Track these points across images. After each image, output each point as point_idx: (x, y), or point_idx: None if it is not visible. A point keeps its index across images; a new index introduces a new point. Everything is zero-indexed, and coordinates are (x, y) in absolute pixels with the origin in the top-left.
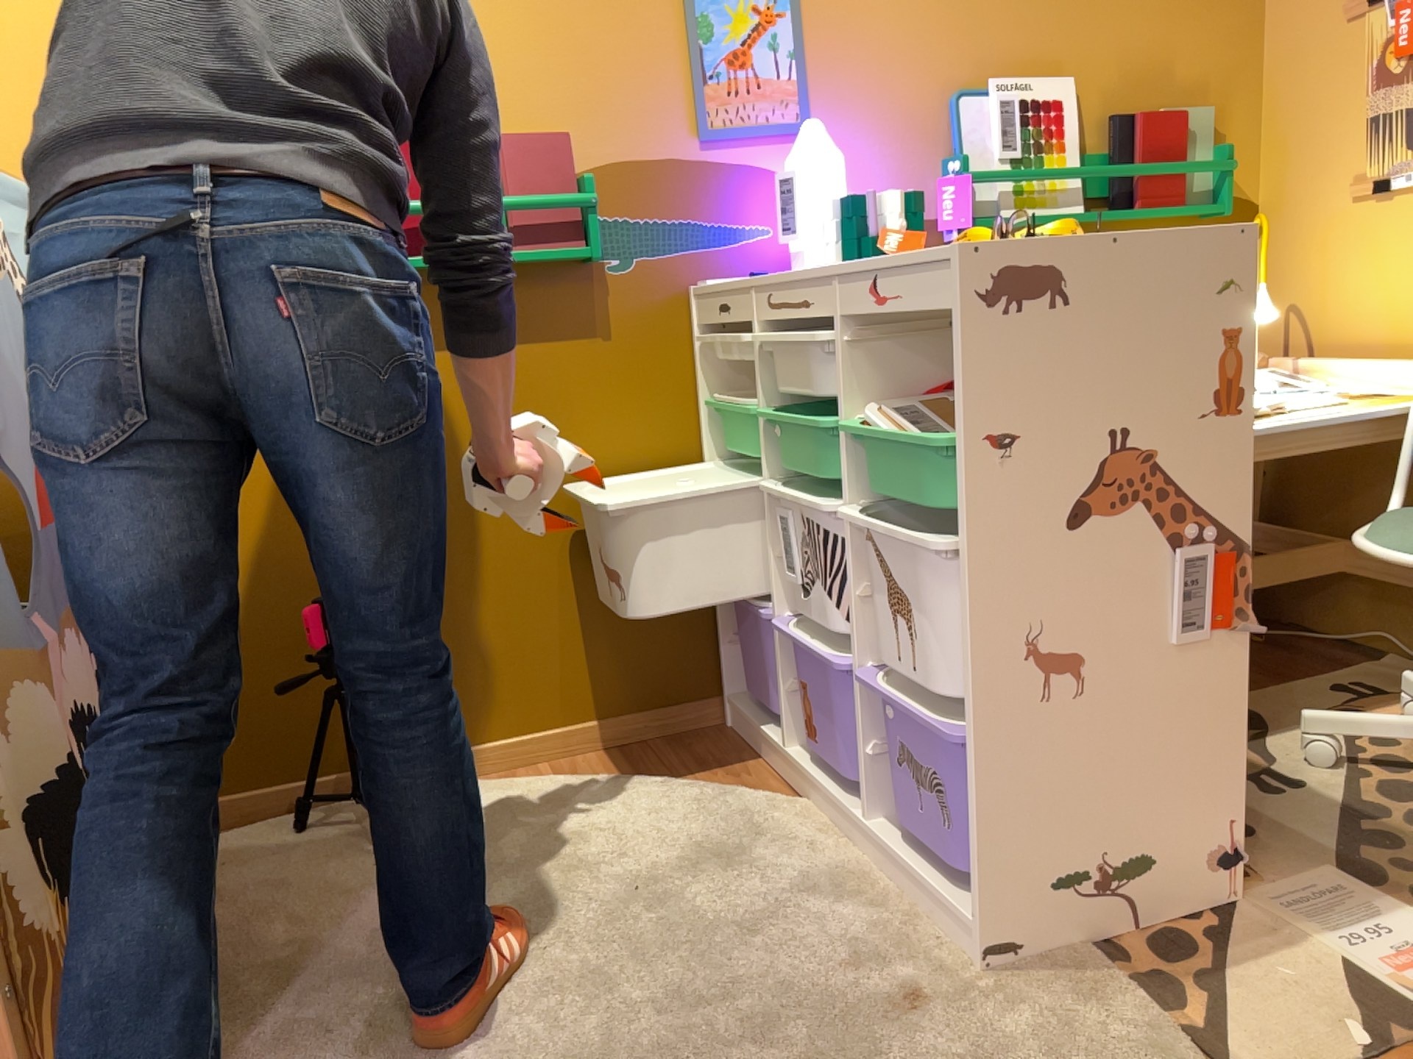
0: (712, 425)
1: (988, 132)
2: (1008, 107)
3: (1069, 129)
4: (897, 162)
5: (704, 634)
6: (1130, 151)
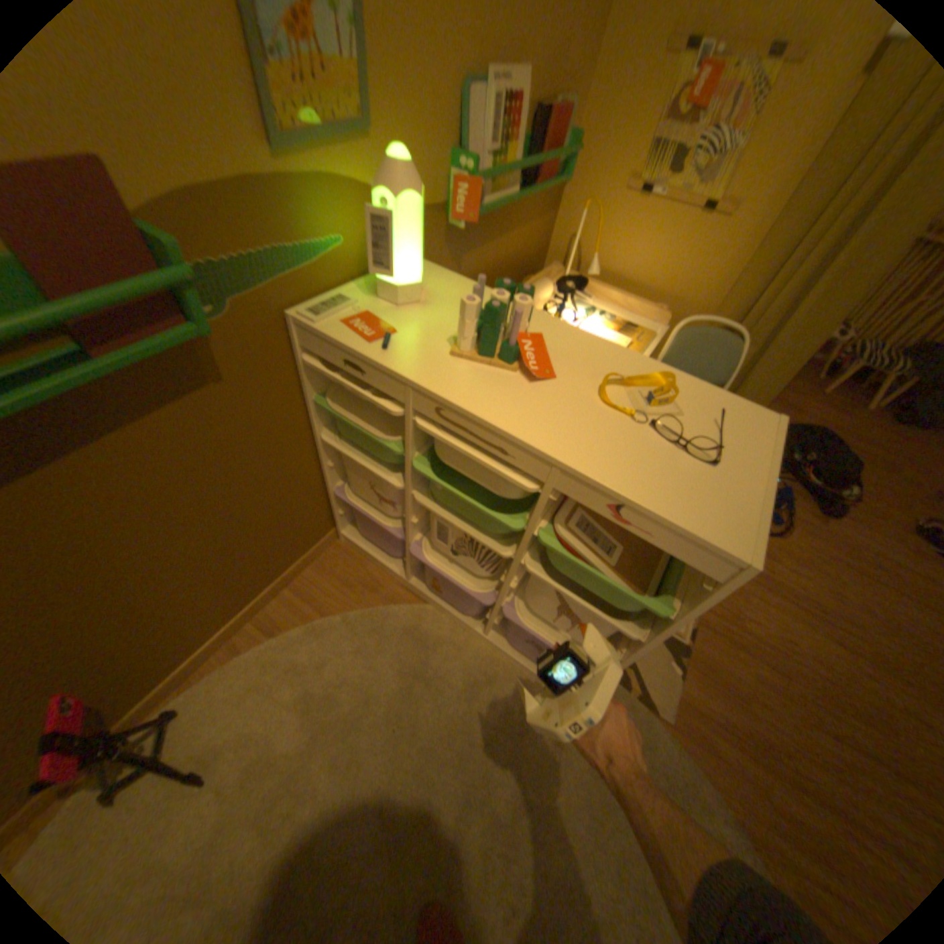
0: (318, 410)
1: (484, 122)
2: (500, 97)
3: (524, 117)
4: (426, 153)
5: (322, 511)
6: (546, 135)
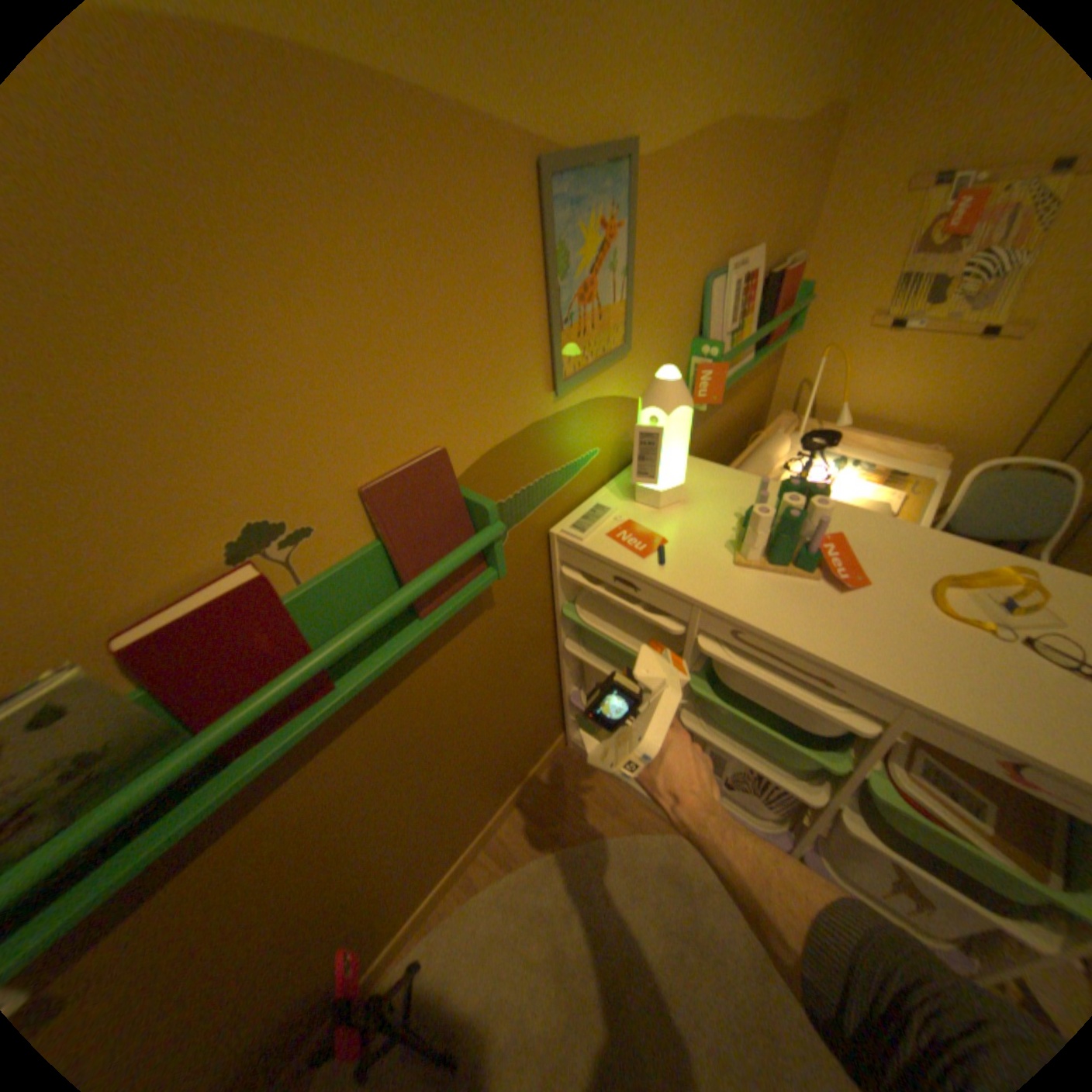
0: (566, 617)
1: (724, 308)
2: (740, 282)
3: (760, 289)
4: (672, 351)
5: (555, 717)
6: (778, 297)
